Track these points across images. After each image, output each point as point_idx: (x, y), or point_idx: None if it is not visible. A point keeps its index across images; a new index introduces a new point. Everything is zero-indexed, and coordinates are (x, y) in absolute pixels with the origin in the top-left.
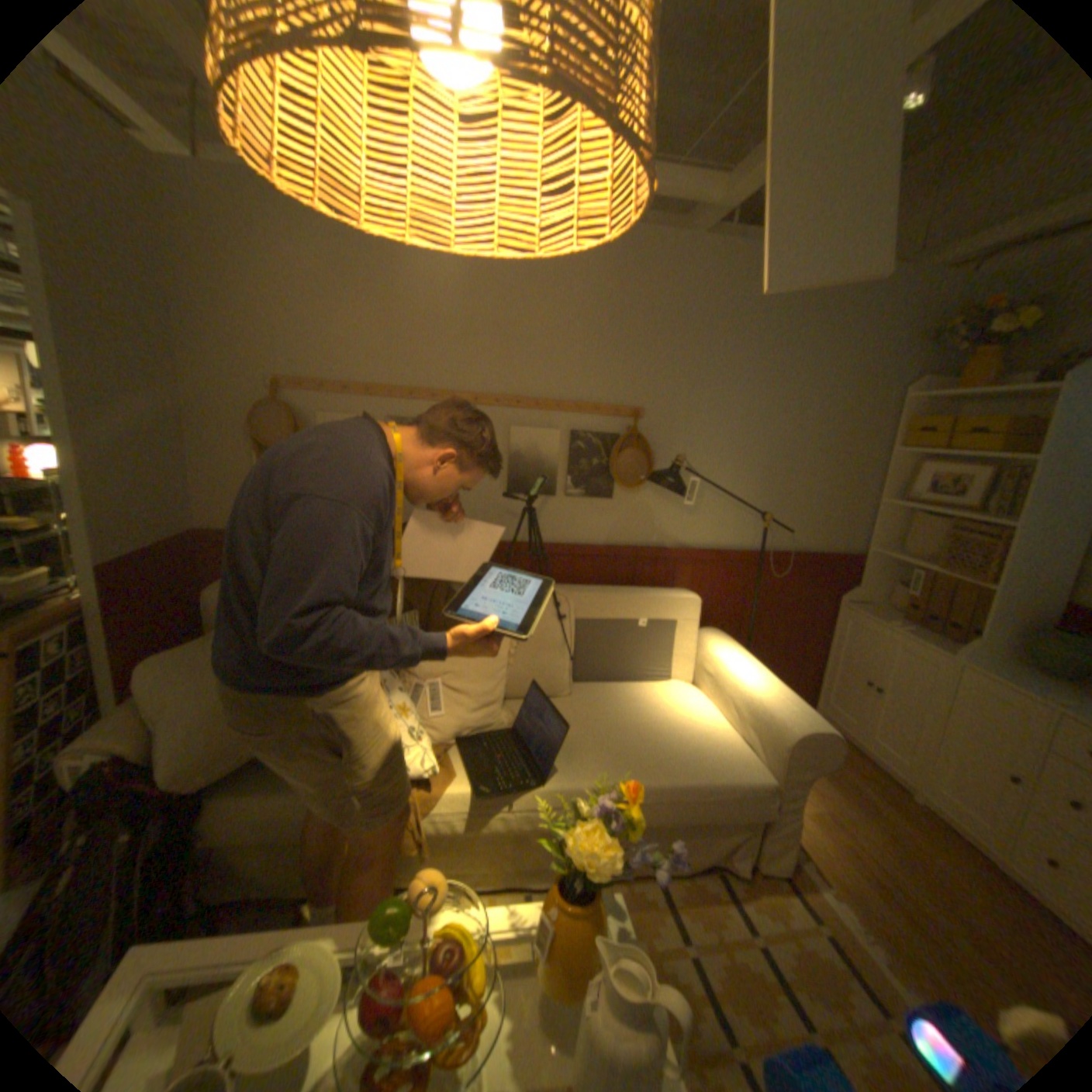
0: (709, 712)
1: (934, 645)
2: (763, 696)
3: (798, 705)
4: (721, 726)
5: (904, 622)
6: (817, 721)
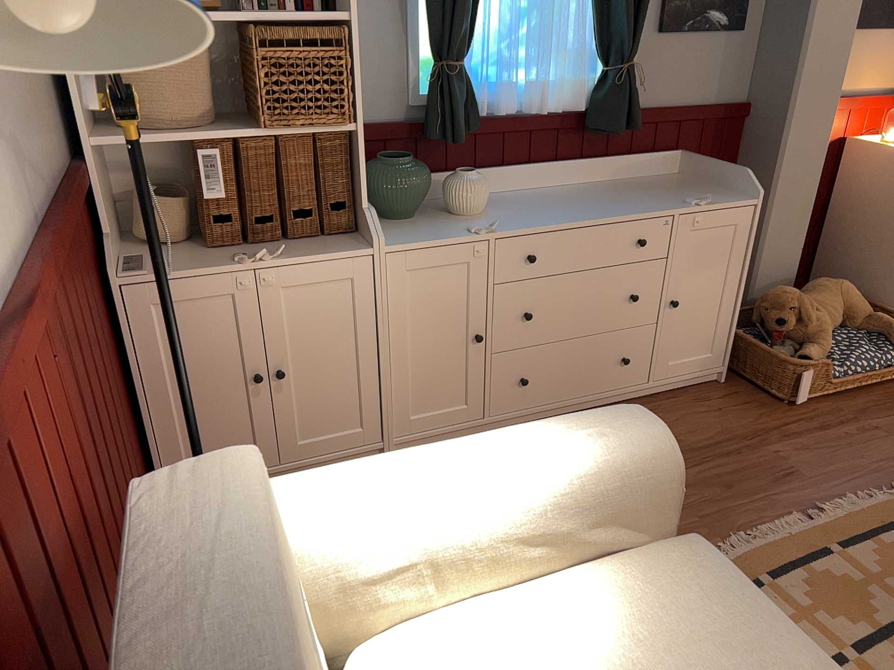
0: (500, 621)
1: (322, 253)
2: (548, 472)
3: (571, 431)
4: (551, 601)
5: (224, 252)
6: (614, 419)
